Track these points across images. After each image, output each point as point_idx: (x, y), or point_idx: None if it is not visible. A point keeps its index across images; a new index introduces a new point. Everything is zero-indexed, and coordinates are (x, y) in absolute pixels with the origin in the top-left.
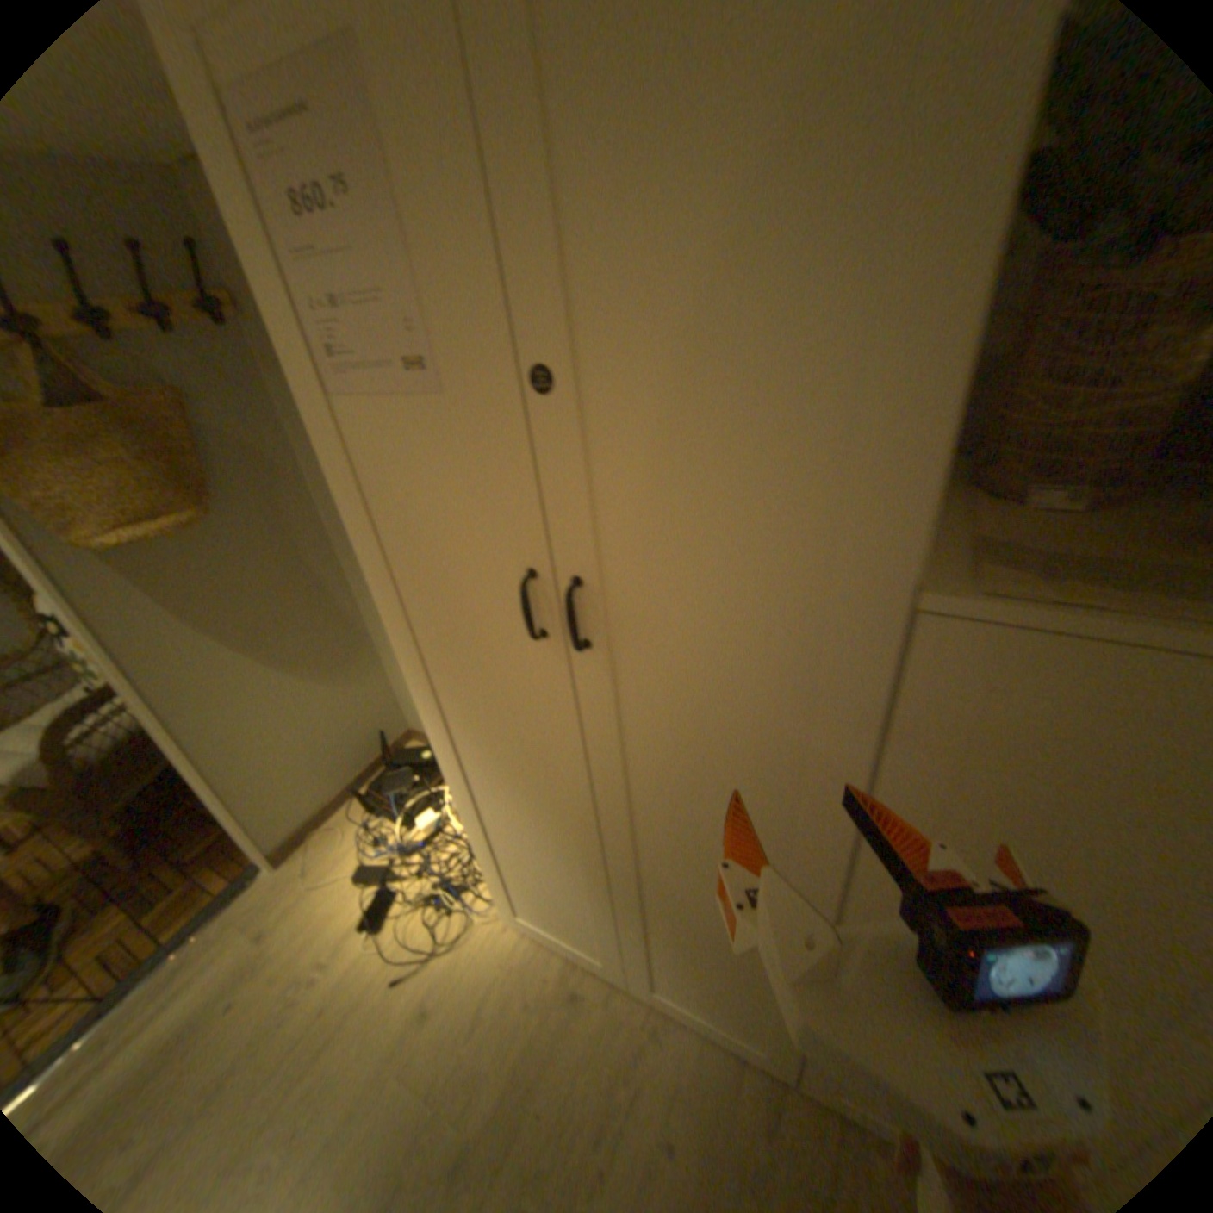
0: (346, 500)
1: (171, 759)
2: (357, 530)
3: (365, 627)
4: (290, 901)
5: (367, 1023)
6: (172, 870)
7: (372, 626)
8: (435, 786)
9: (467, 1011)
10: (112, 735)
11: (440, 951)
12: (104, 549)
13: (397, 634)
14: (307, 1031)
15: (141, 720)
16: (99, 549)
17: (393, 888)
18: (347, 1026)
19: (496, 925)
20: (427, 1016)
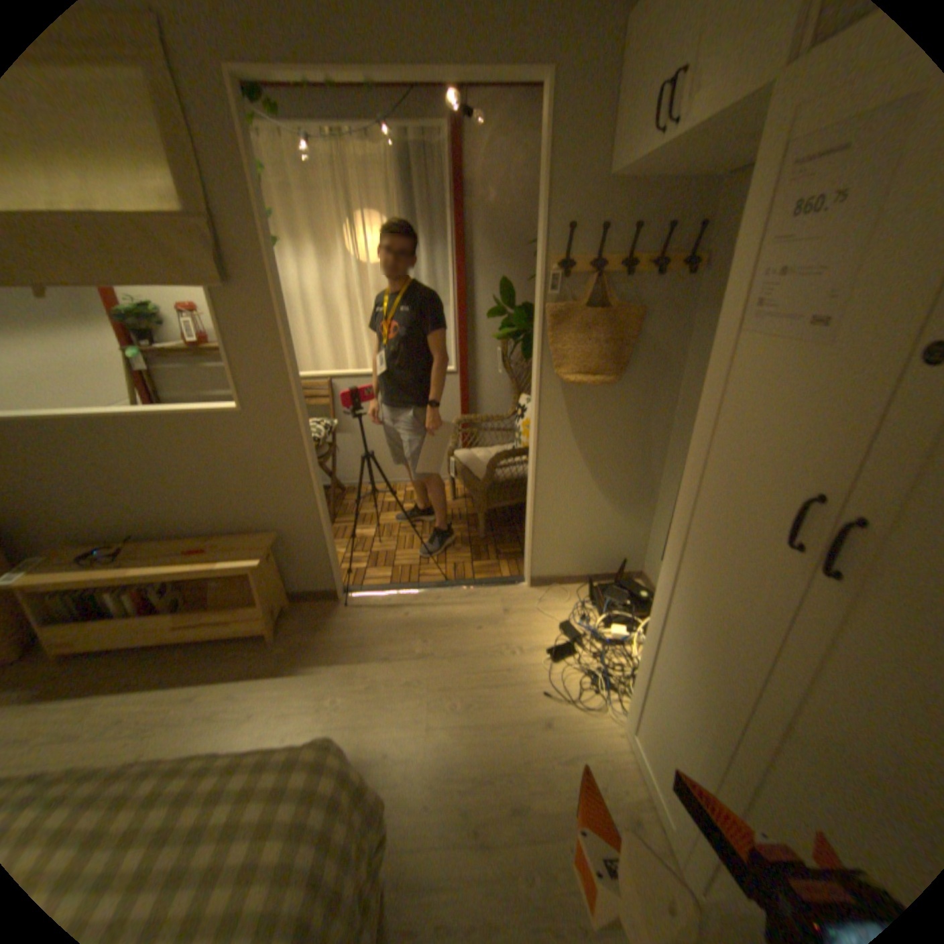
0: (708, 400)
1: (527, 500)
2: (703, 421)
3: (659, 492)
4: (528, 611)
5: (524, 701)
6: (494, 554)
7: (663, 494)
8: (638, 617)
9: (573, 755)
10: (511, 476)
11: (579, 709)
12: (566, 384)
13: (685, 497)
14: (500, 675)
15: (529, 474)
16: (564, 384)
17: (577, 652)
18: (515, 692)
19: (620, 732)
20: (552, 732)
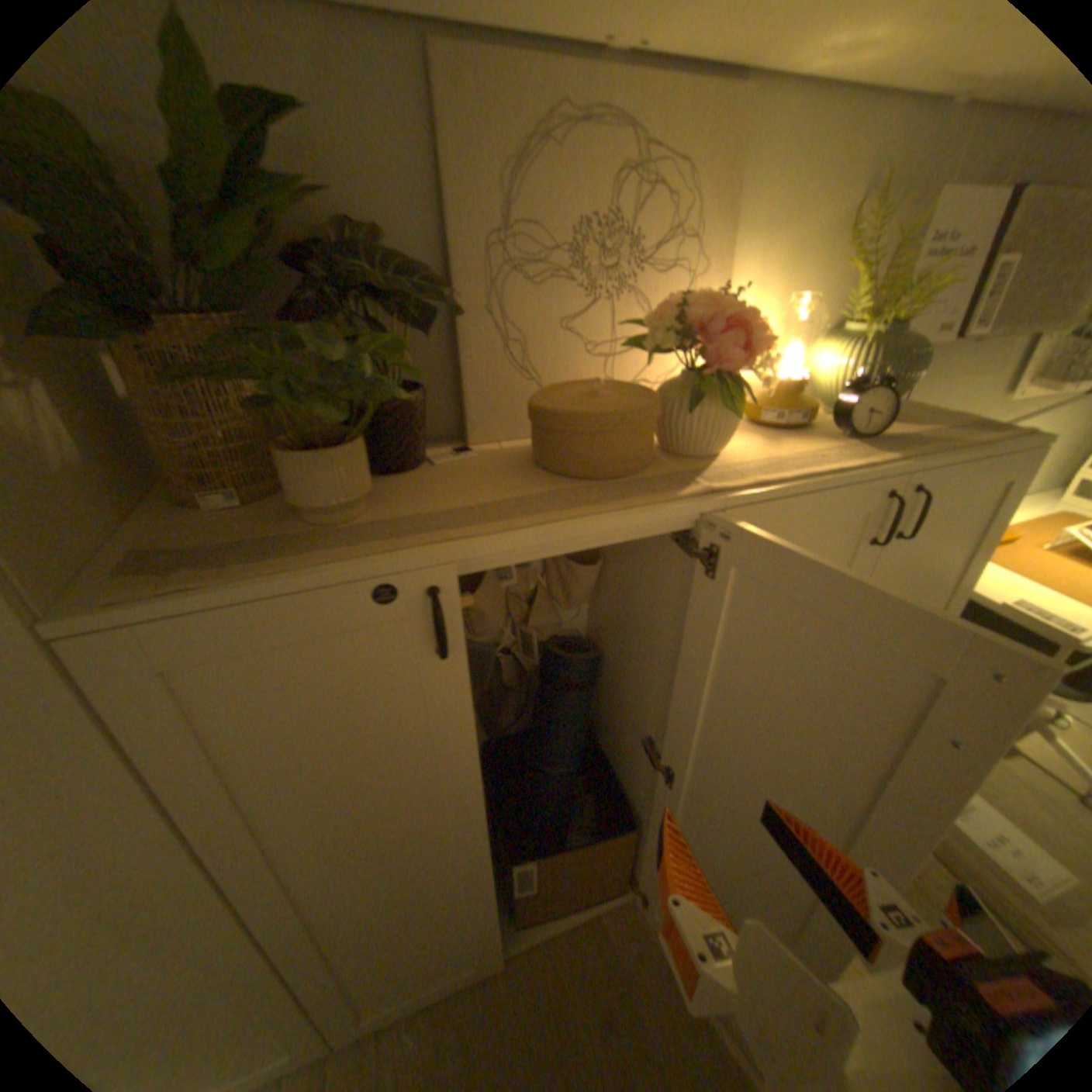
0: None
1: None
2: None
3: None
4: None
5: None
6: None
7: None
8: None
9: None
10: None
11: None
12: None
13: None
14: None
15: None
16: None
17: None
18: None
19: None
20: None
